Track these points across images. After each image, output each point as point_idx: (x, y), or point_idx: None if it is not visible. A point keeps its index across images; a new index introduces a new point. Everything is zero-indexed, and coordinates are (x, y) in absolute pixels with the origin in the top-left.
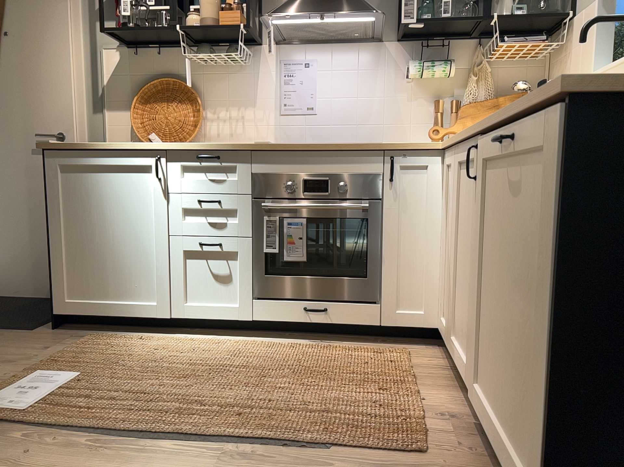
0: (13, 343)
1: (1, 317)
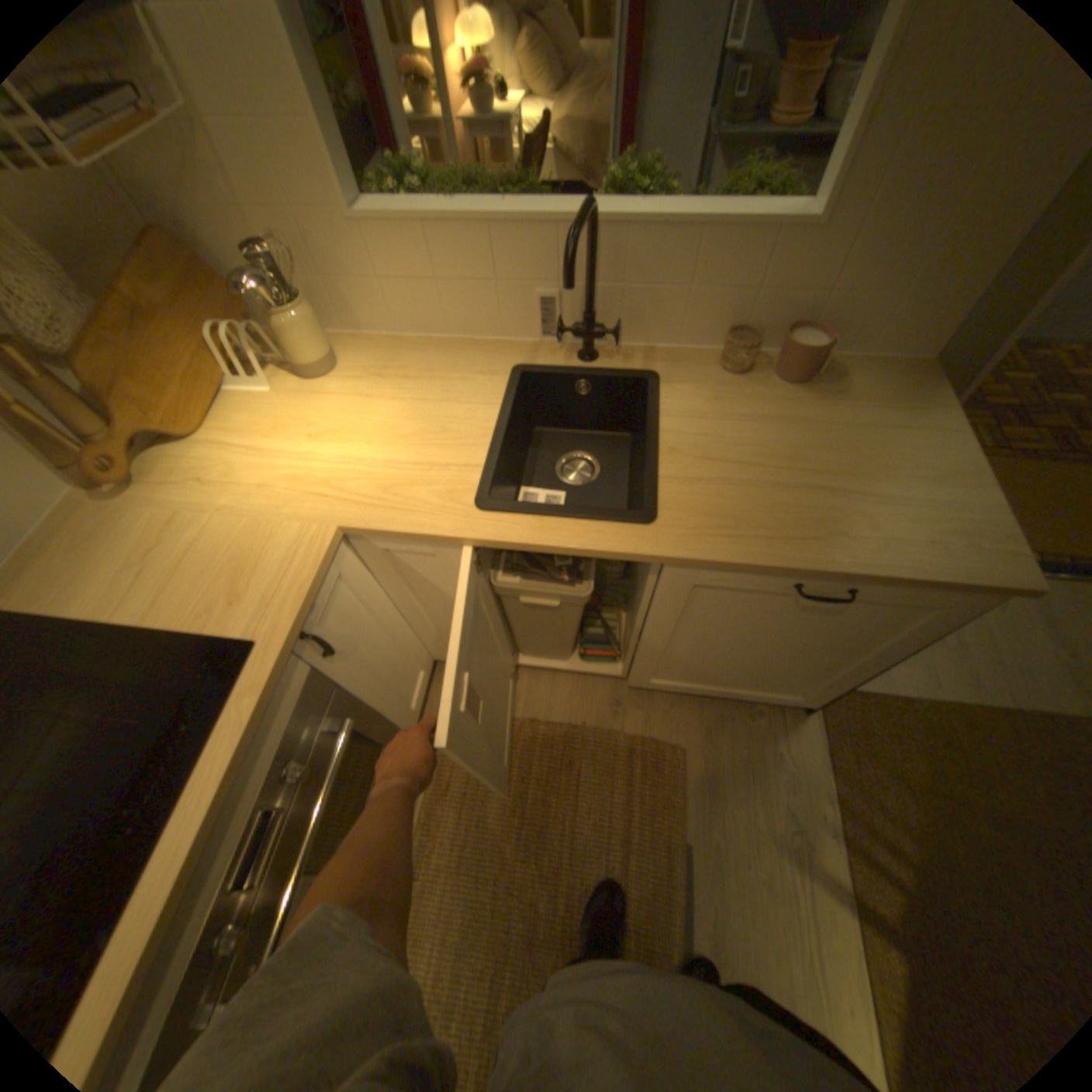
0: None
1: None
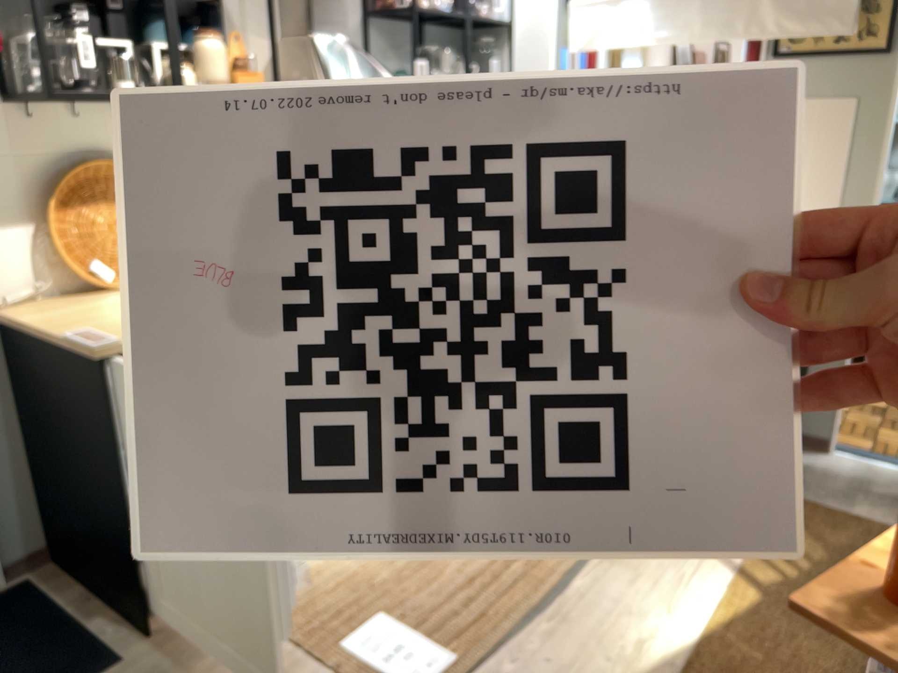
0: None
1: None
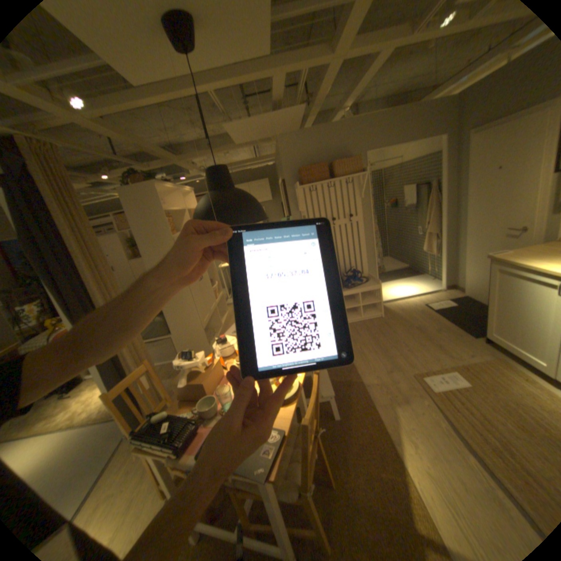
0: (463, 343)
1: (470, 321)
